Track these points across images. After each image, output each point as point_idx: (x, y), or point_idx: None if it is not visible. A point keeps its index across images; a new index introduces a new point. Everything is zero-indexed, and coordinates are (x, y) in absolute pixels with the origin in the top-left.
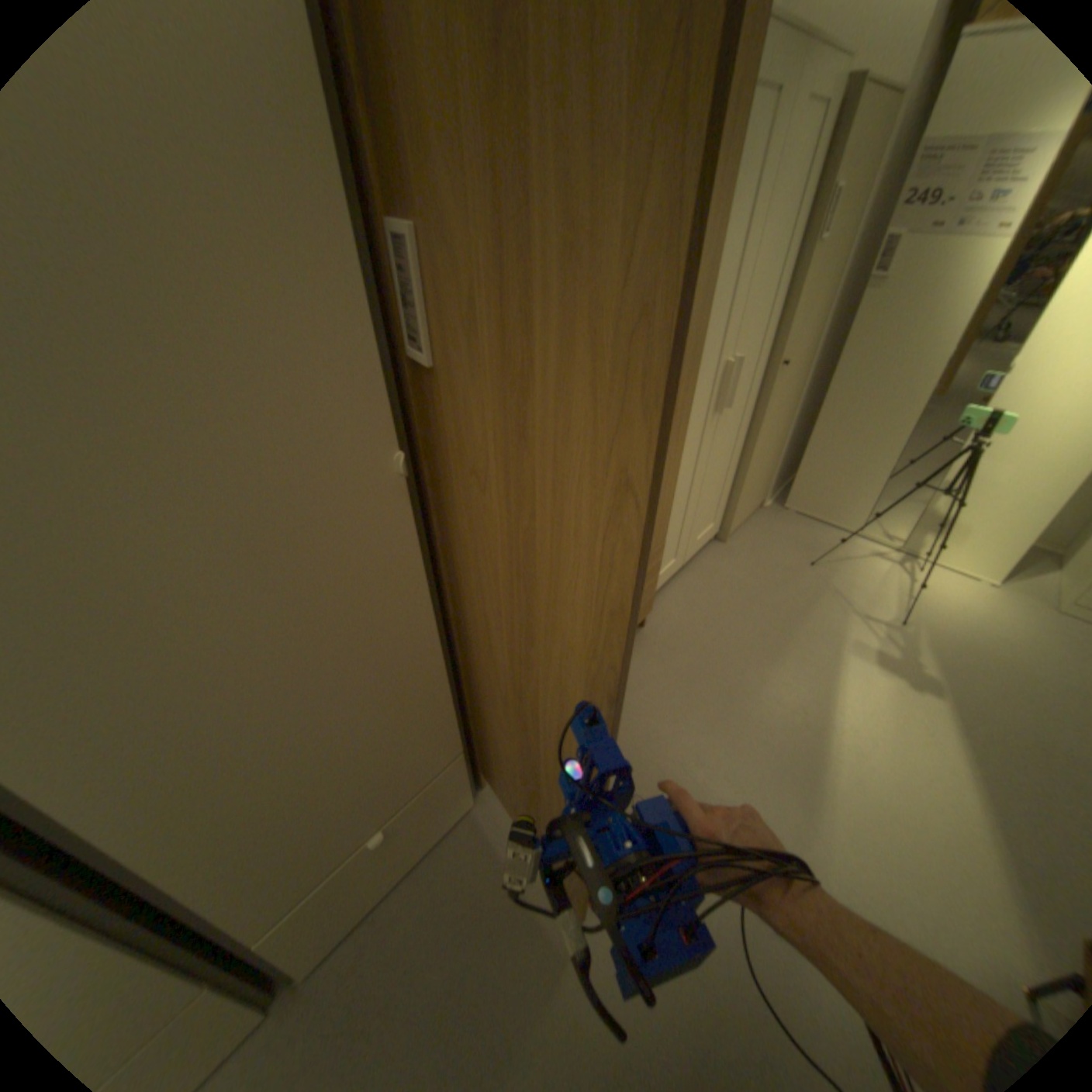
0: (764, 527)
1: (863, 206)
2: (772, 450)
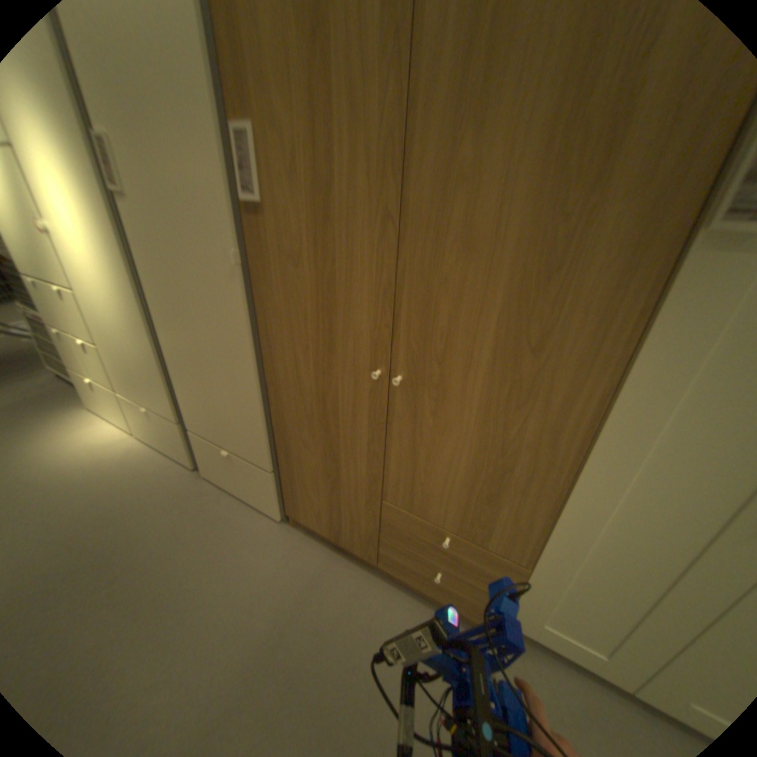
0: None
1: None
2: None
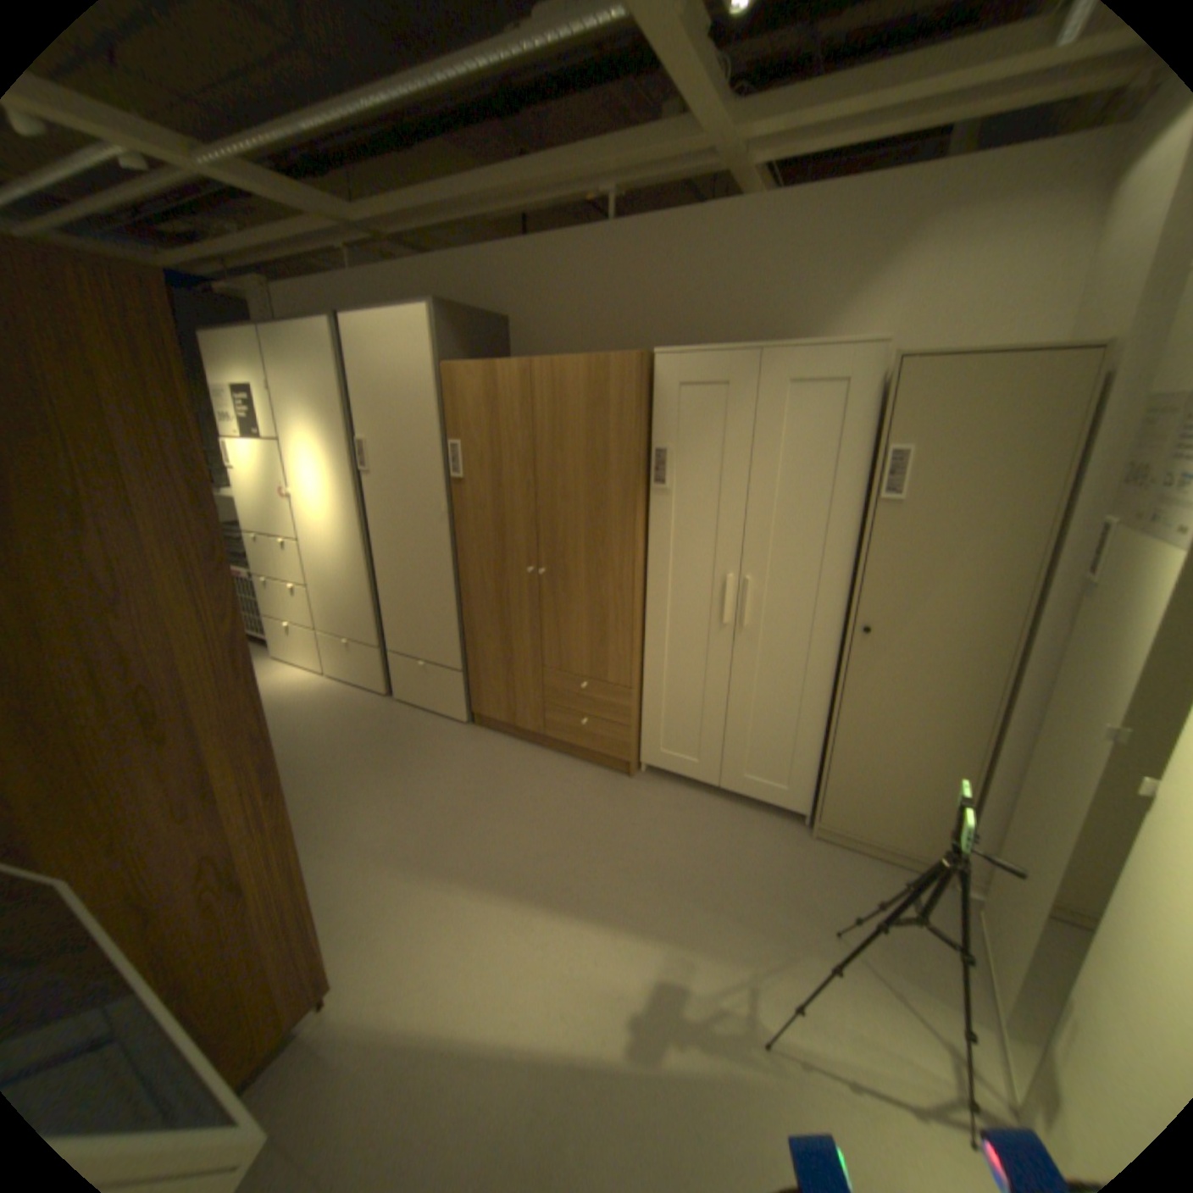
0: (897, 886)
1: (1060, 477)
2: (920, 770)
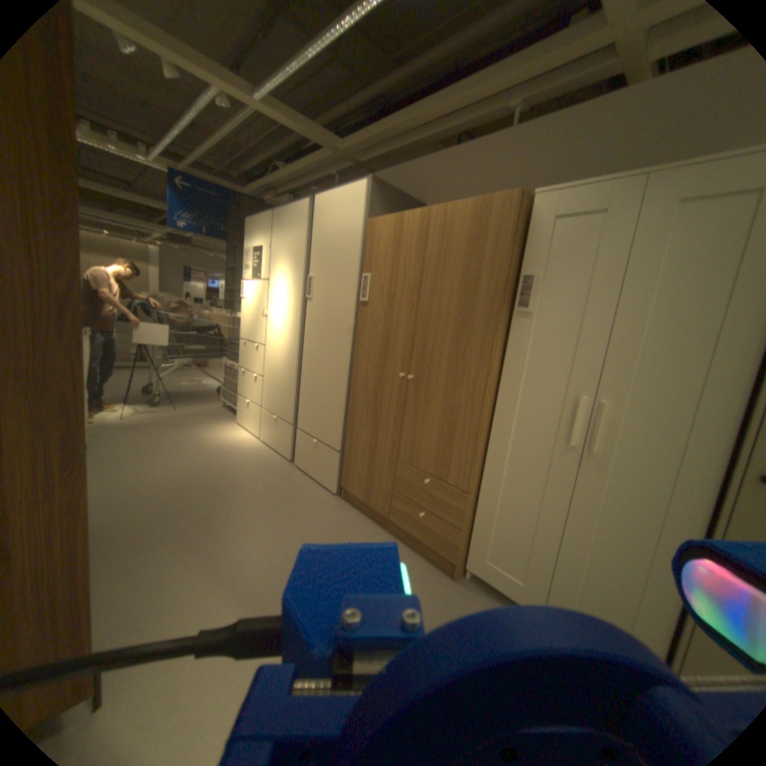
0: None
1: None
2: None
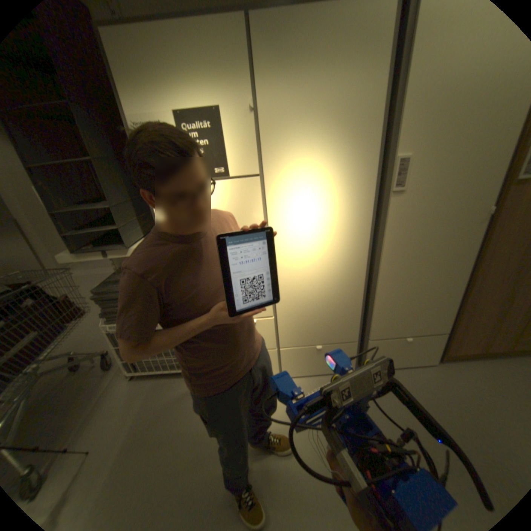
0: None
1: None
2: None
